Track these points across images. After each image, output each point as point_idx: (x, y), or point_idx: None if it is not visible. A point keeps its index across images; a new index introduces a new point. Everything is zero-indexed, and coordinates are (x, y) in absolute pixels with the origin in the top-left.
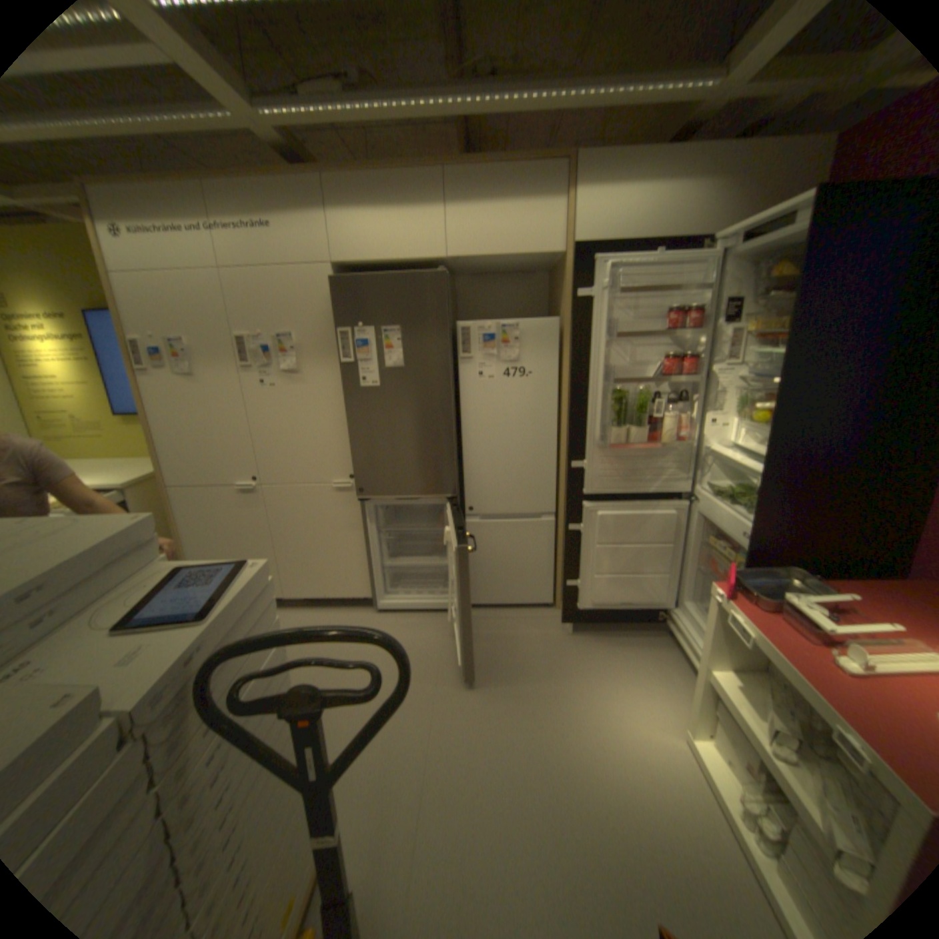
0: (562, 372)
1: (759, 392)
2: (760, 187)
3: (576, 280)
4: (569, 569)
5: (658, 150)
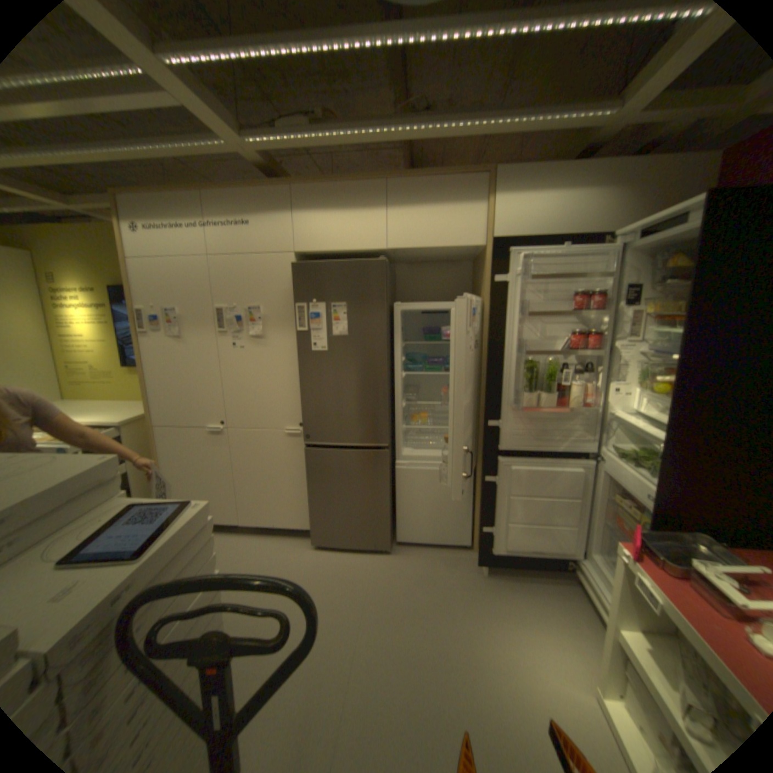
0: (482, 343)
1: (660, 366)
2: (655, 193)
3: (494, 268)
4: (485, 516)
5: (564, 165)
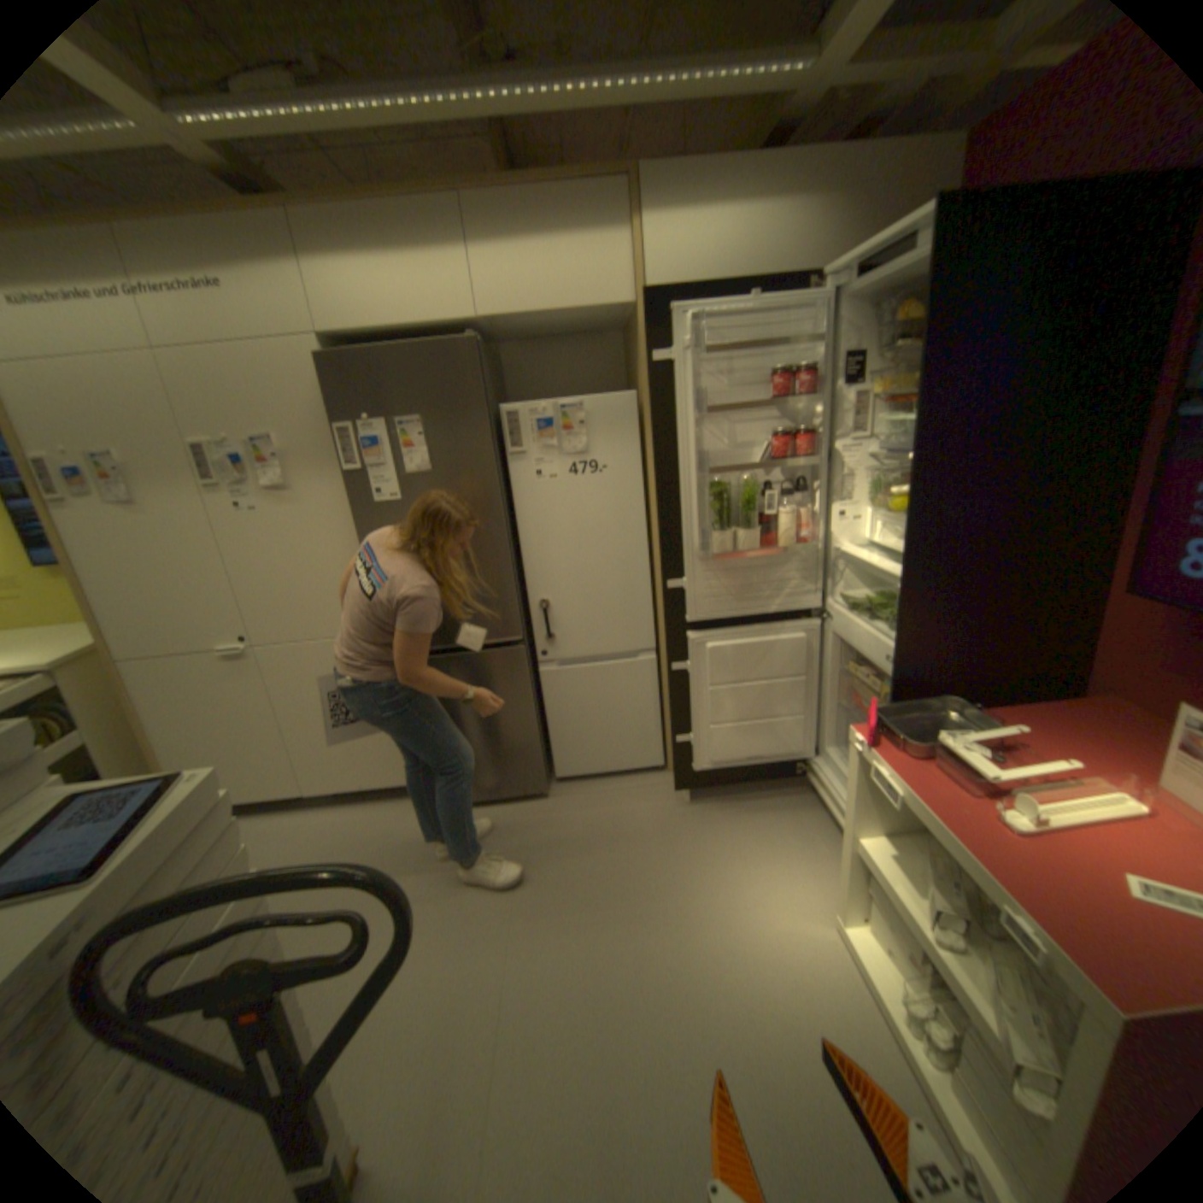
0: (647, 463)
1: (894, 472)
2: (877, 205)
3: (651, 340)
4: (677, 720)
5: (742, 160)
